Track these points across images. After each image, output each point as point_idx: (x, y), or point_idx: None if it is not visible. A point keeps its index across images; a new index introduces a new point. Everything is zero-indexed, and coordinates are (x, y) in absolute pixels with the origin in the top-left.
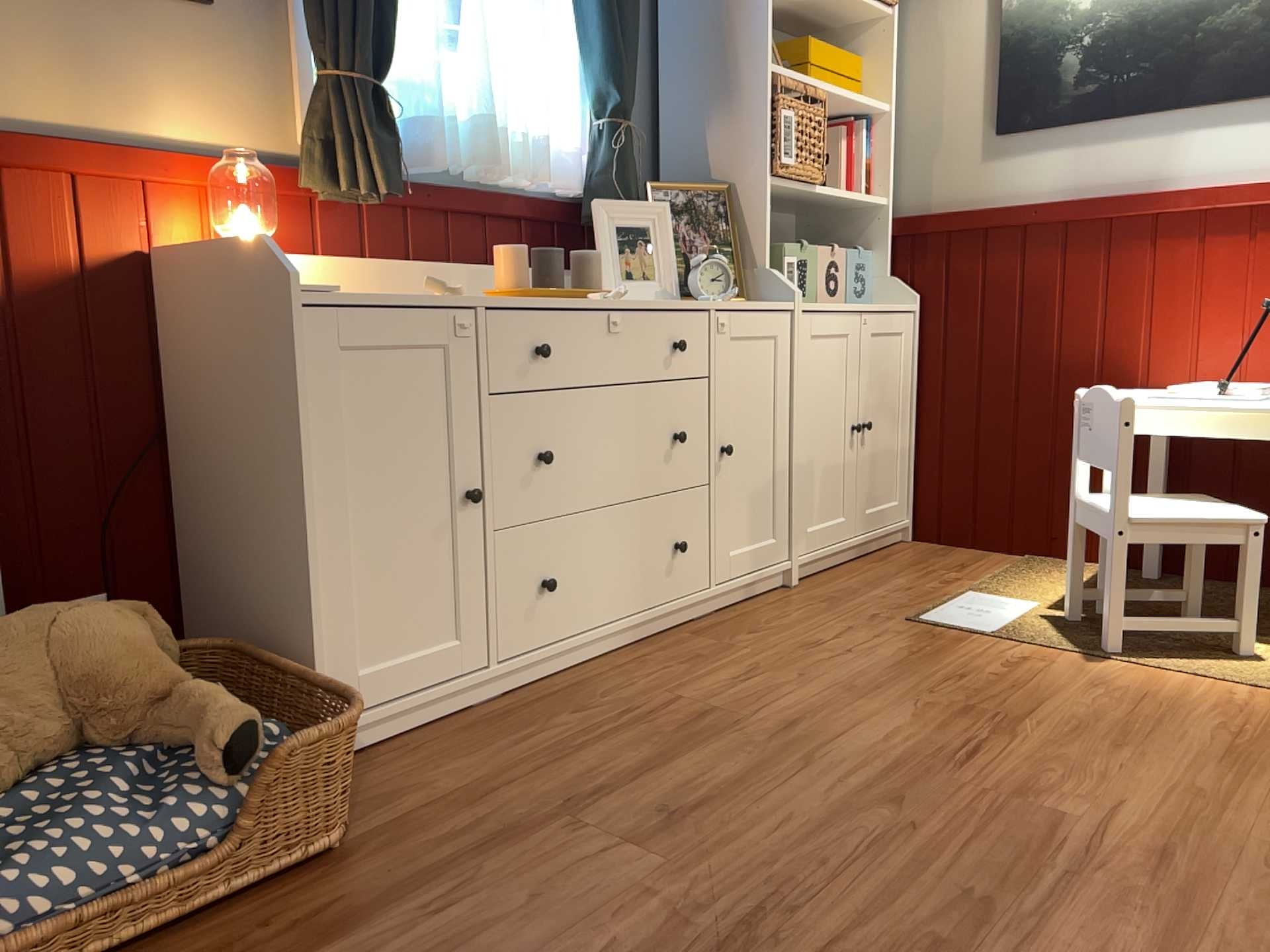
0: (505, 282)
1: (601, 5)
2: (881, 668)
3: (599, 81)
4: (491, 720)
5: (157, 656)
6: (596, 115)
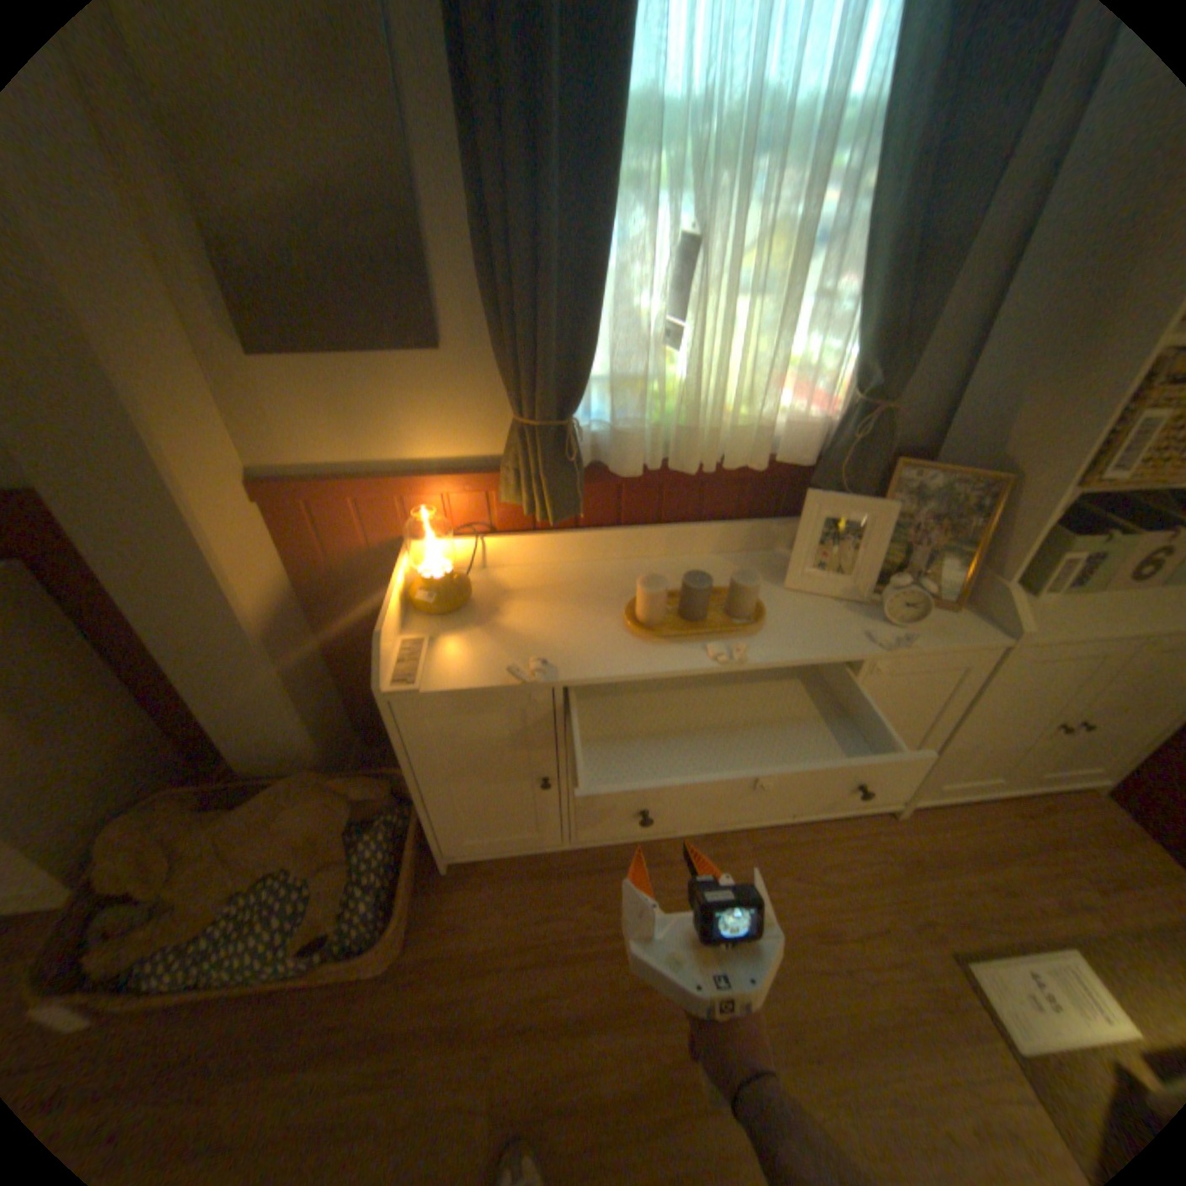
0: (641, 611)
1: (891, 265)
2: (852, 1030)
3: (867, 353)
4: (552, 877)
5: (337, 830)
6: (858, 384)
